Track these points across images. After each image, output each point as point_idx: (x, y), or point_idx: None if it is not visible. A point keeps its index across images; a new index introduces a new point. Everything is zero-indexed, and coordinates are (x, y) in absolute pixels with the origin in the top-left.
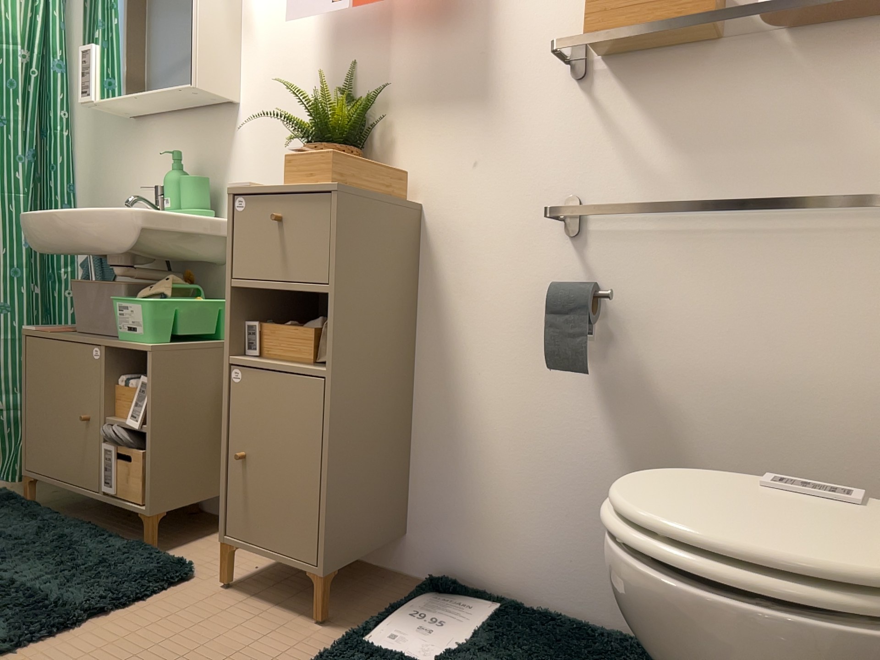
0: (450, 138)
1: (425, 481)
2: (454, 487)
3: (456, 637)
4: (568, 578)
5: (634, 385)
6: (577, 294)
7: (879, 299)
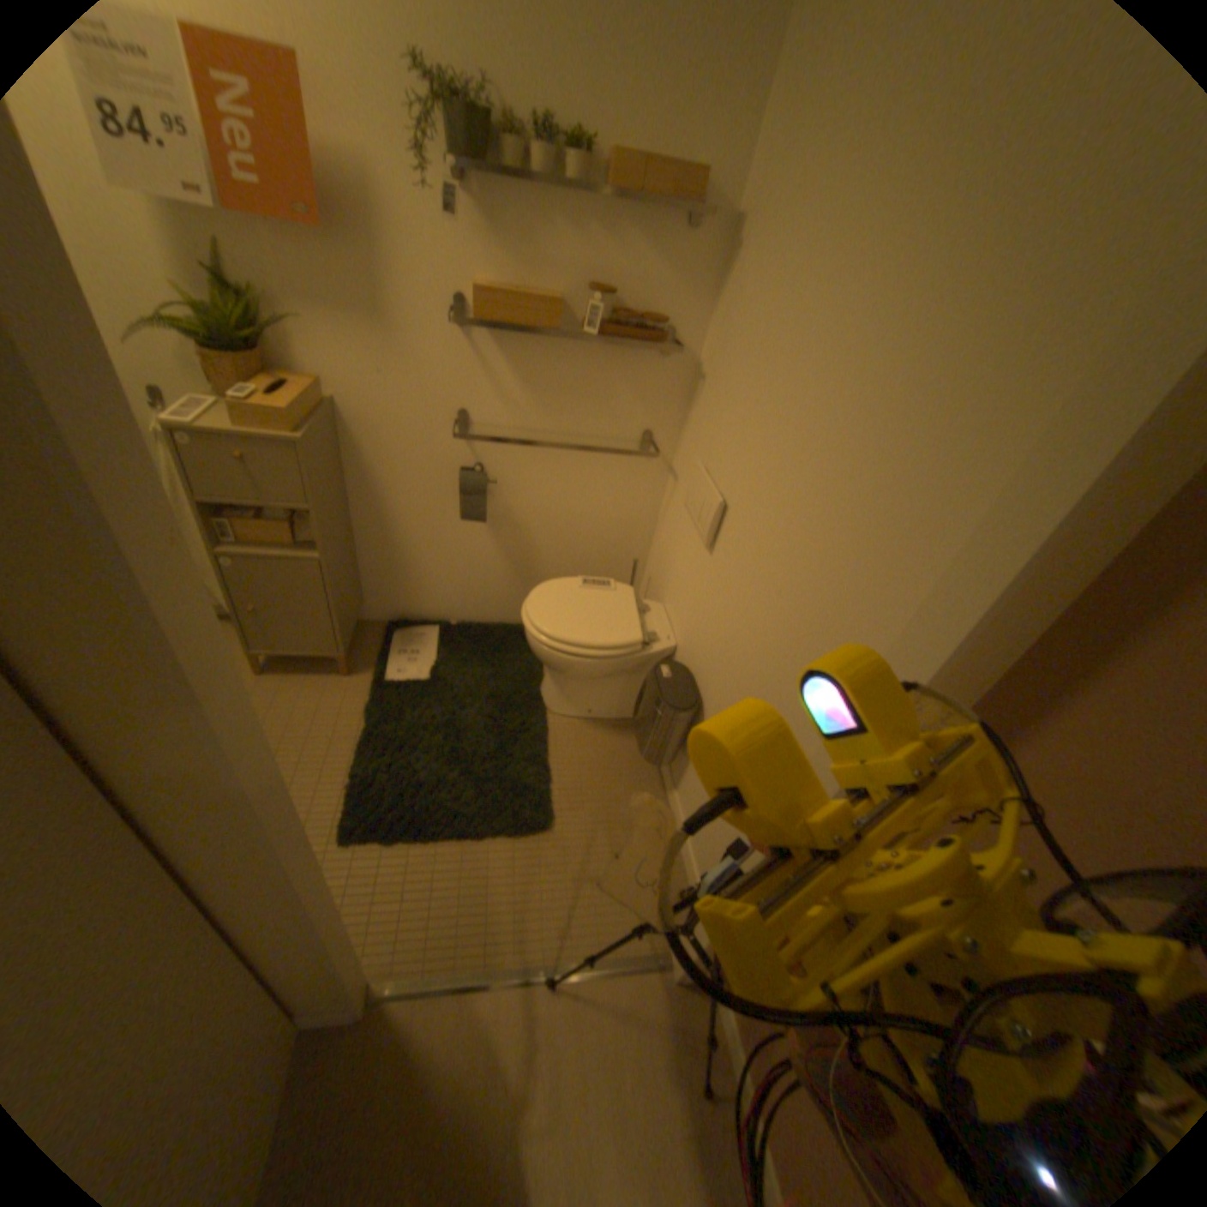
0: (352, 346)
1: (372, 577)
2: (396, 578)
3: (432, 662)
4: (473, 609)
5: (508, 520)
6: (481, 487)
7: (624, 482)
